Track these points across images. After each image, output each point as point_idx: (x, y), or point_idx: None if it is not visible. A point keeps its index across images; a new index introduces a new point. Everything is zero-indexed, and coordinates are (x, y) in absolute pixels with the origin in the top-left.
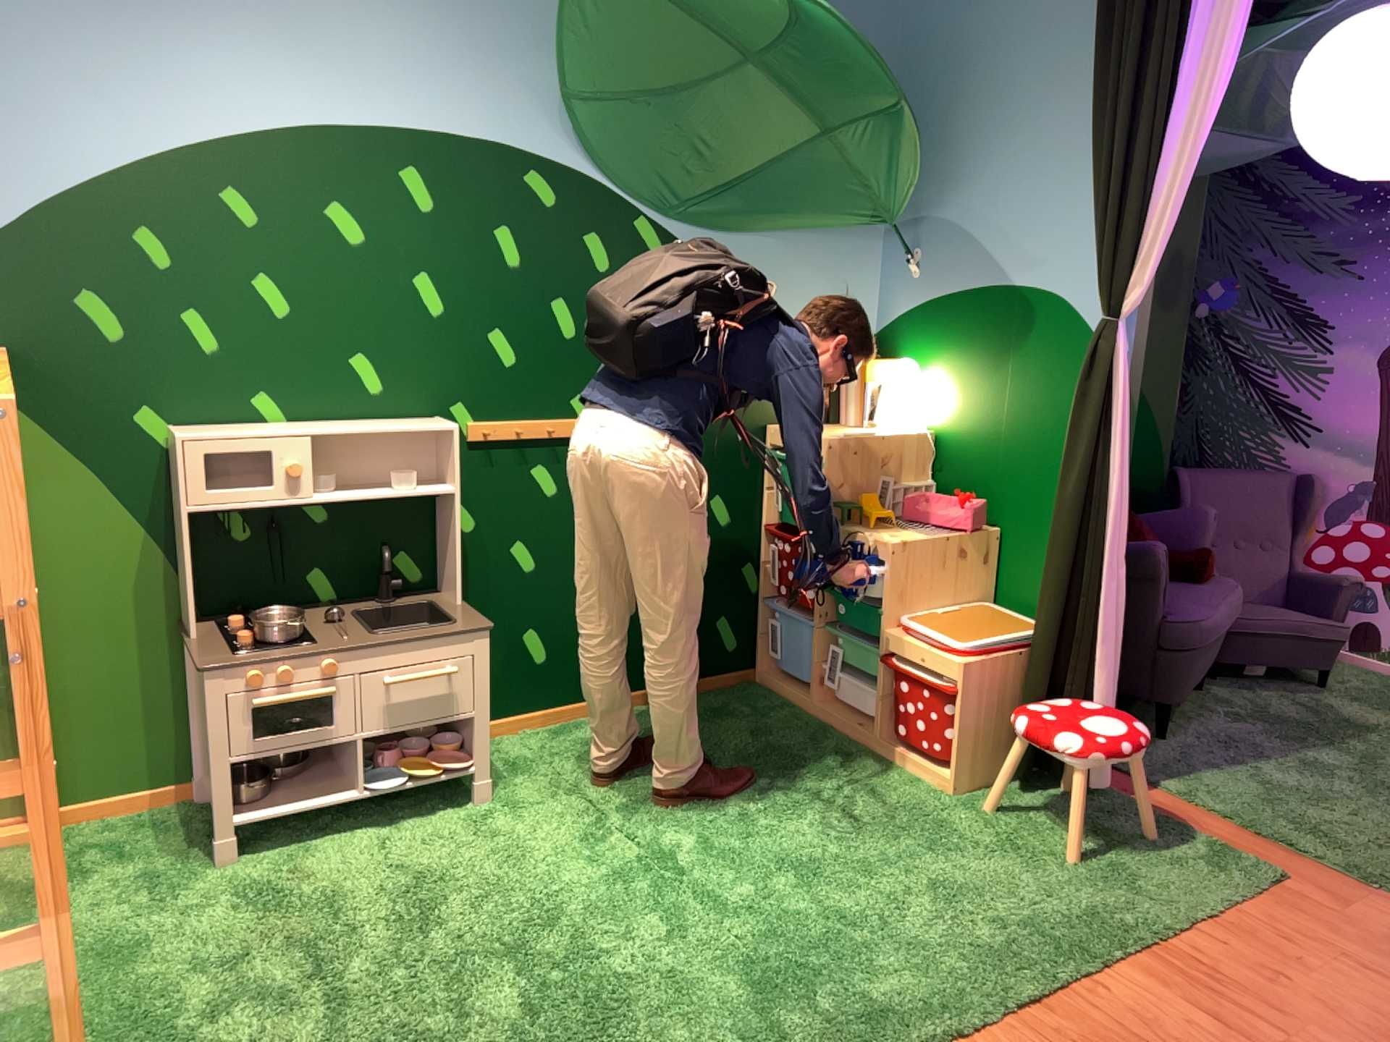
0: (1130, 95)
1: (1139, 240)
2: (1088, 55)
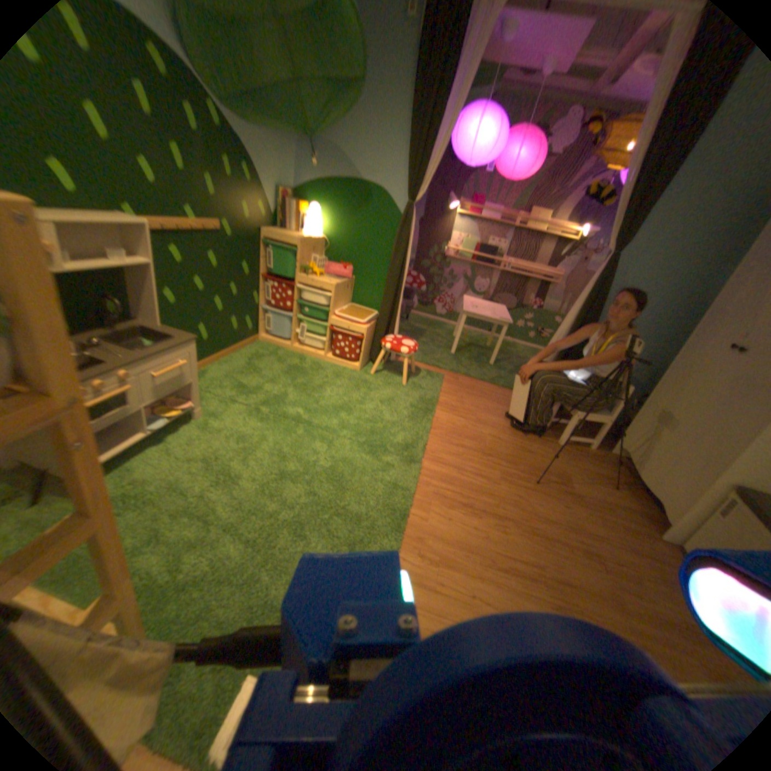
0: (431, 107)
1: (425, 171)
2: (406, 79)
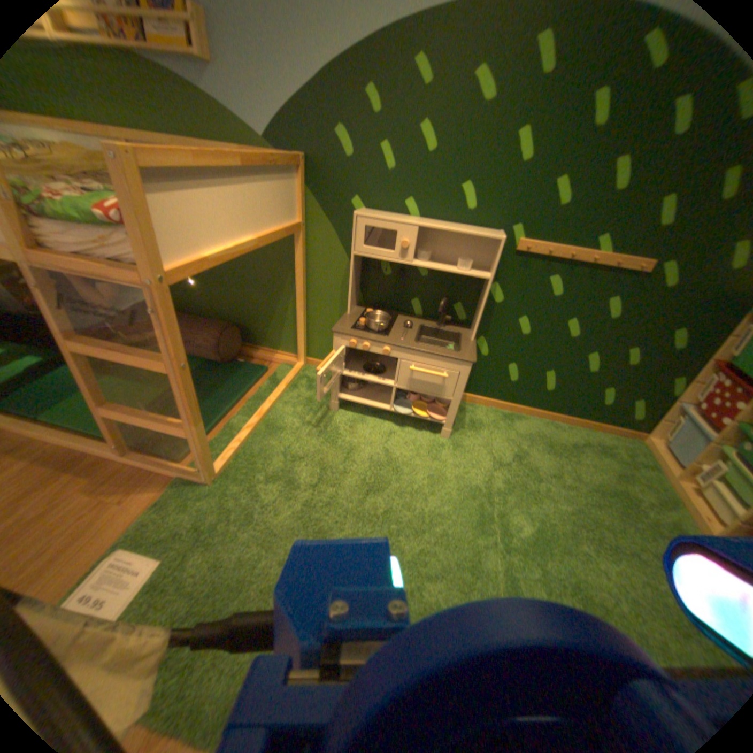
0: None
1: None
2: None
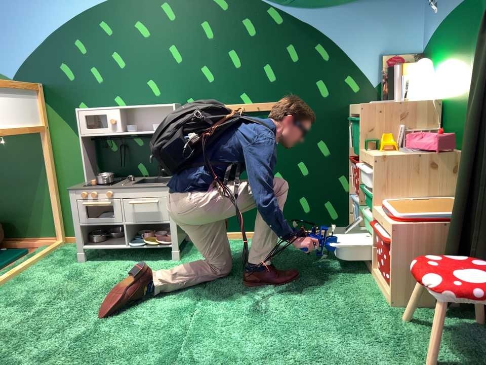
0: None
1: None
2: None
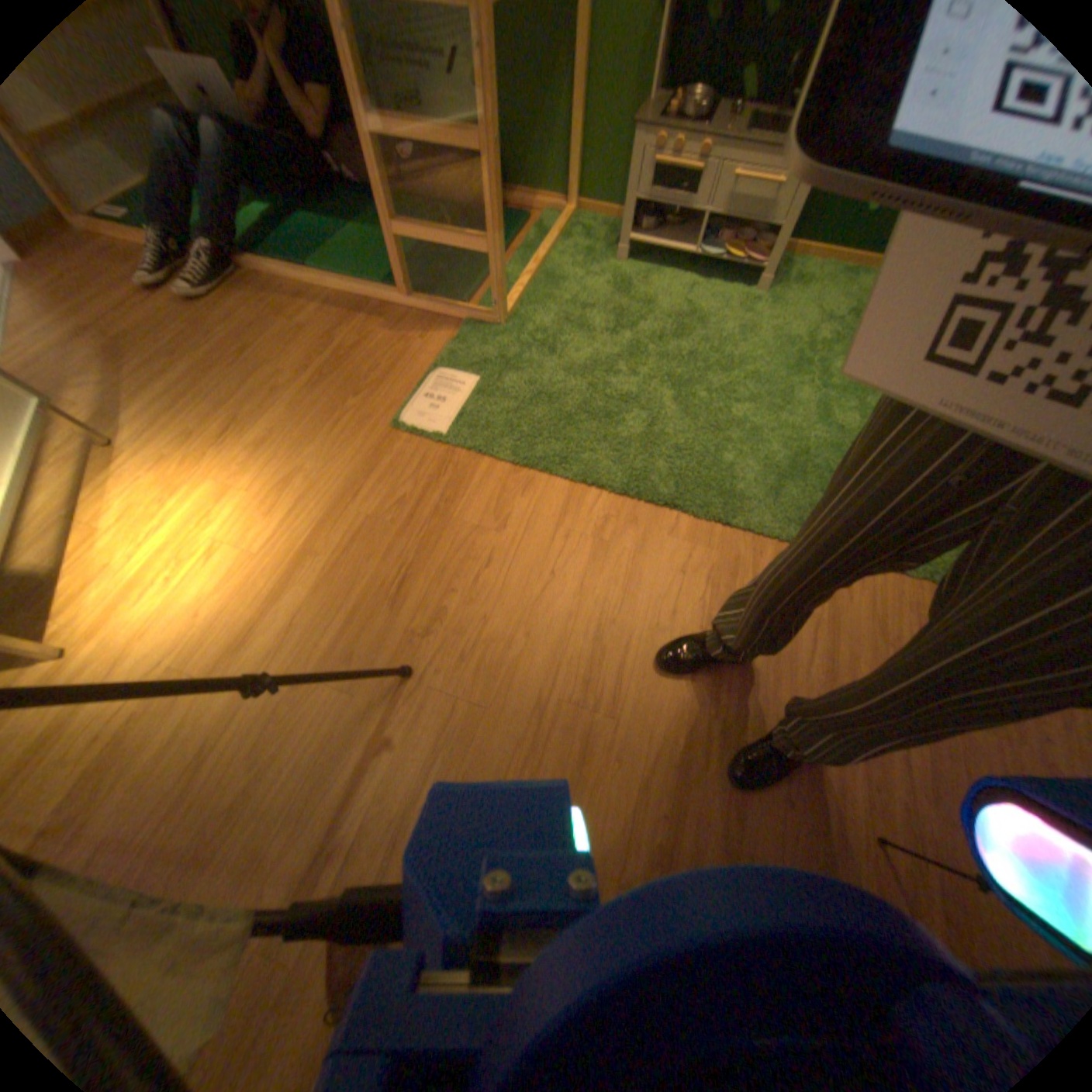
0: None
1: None
2: None
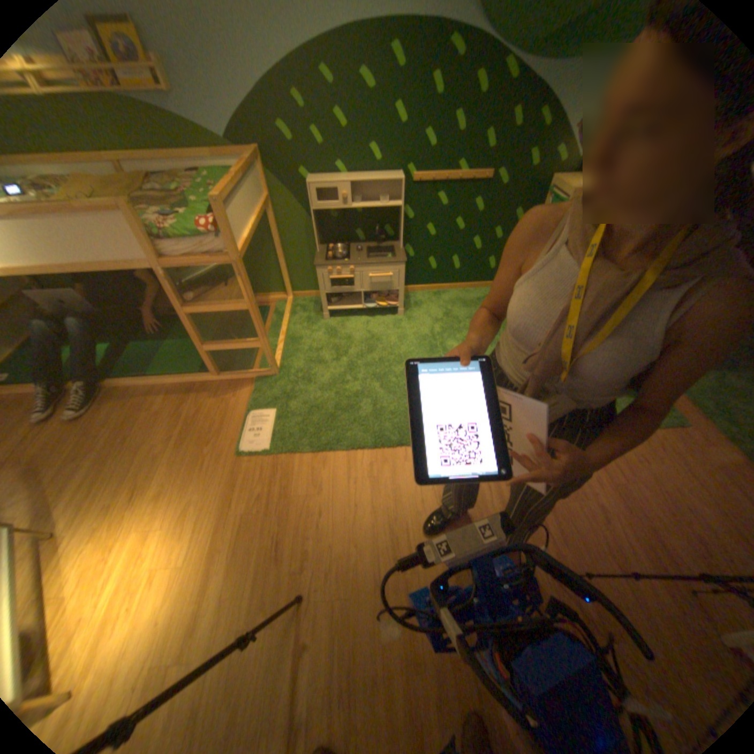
0: None
1: None
2: None
